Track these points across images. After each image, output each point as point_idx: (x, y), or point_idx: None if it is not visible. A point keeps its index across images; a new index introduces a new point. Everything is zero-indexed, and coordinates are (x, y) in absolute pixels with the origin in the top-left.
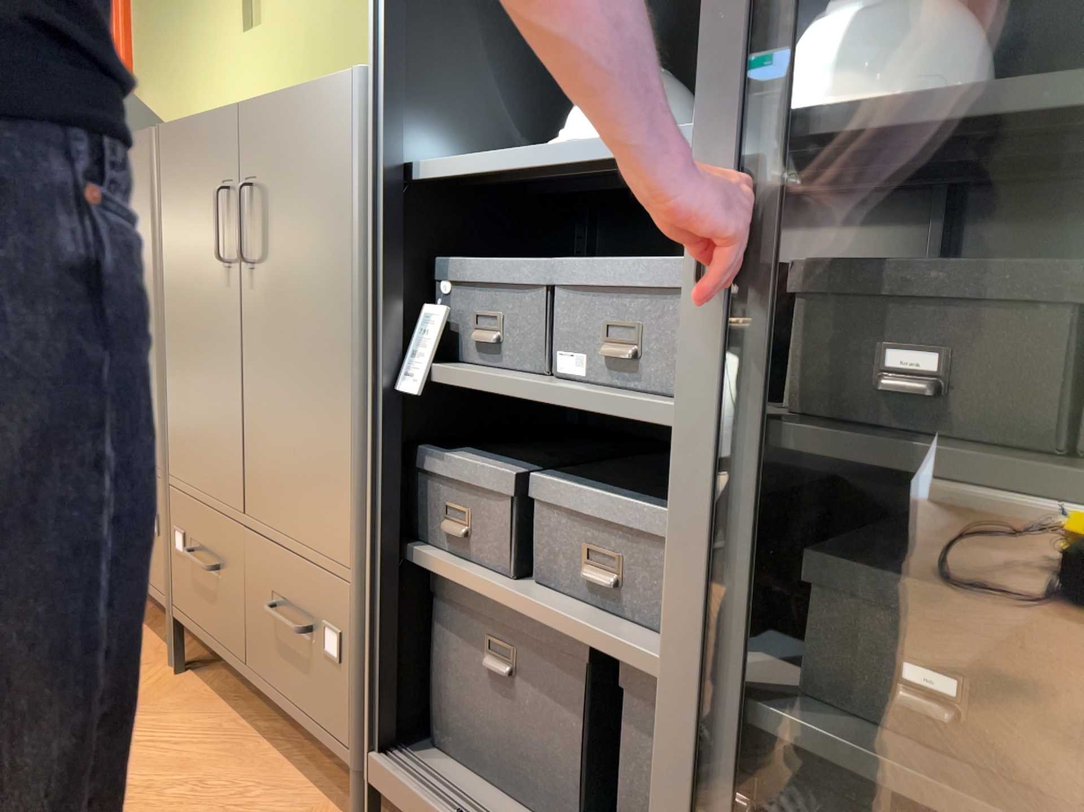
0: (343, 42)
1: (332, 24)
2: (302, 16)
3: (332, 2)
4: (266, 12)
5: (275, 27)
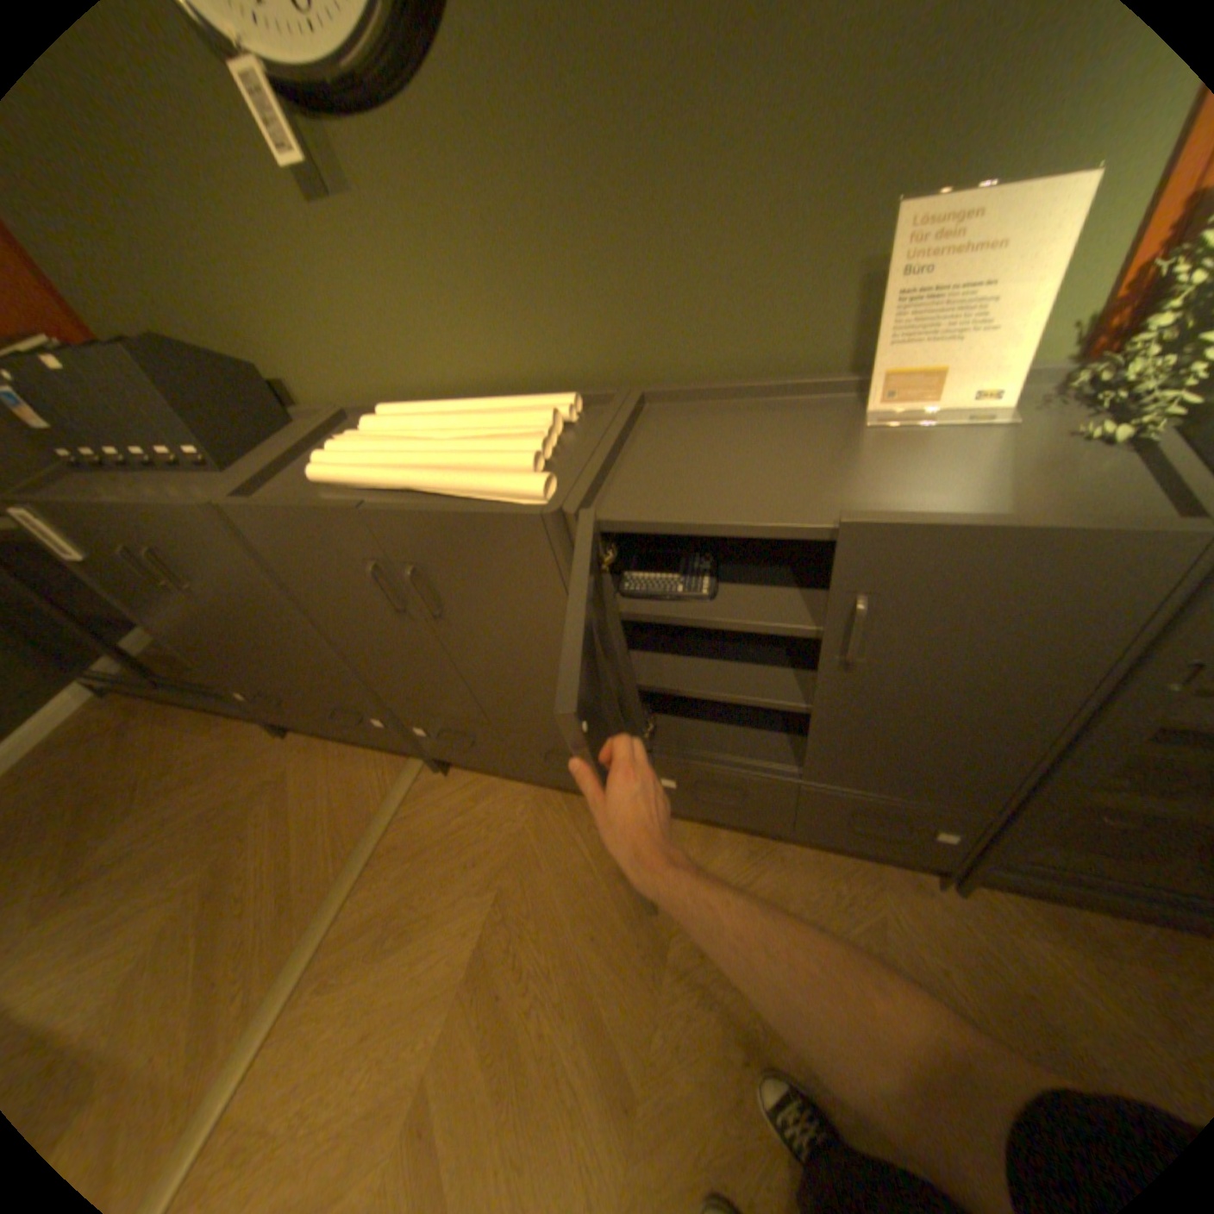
0: (575, 228)
1: (541, 199)
2: (457, 180)
3: (533, 163)
4: (355, 167)
5: (389, 195)
